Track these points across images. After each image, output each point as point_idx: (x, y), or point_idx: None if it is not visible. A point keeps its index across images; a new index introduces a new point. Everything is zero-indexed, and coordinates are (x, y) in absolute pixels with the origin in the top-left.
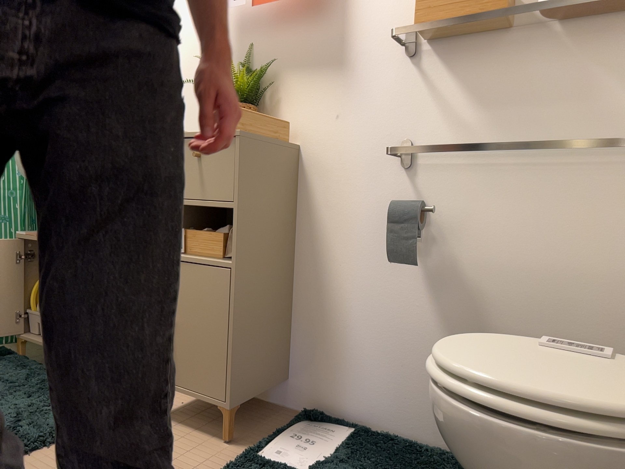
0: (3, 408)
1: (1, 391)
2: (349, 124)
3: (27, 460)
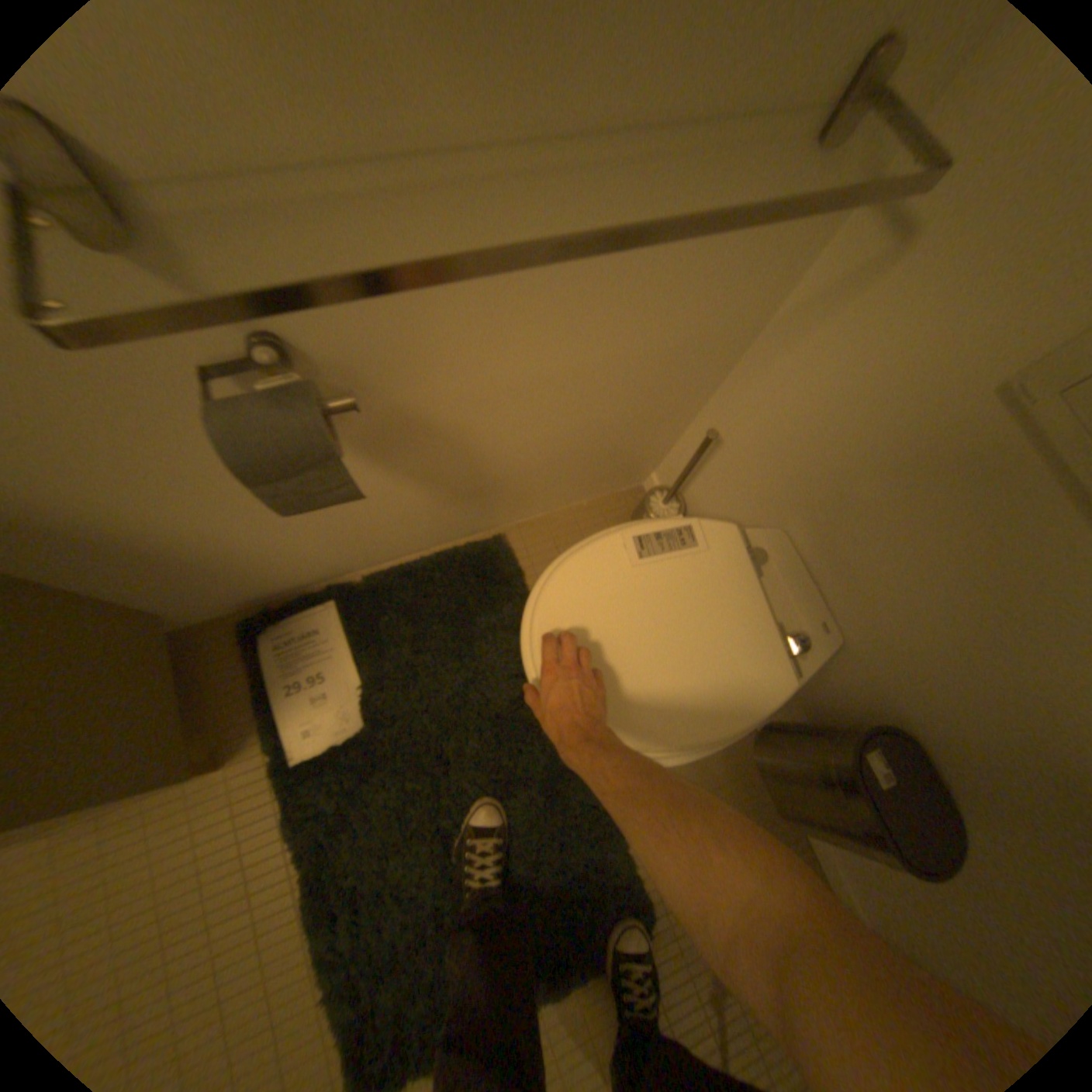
0: None
1: None
2: None
3: None
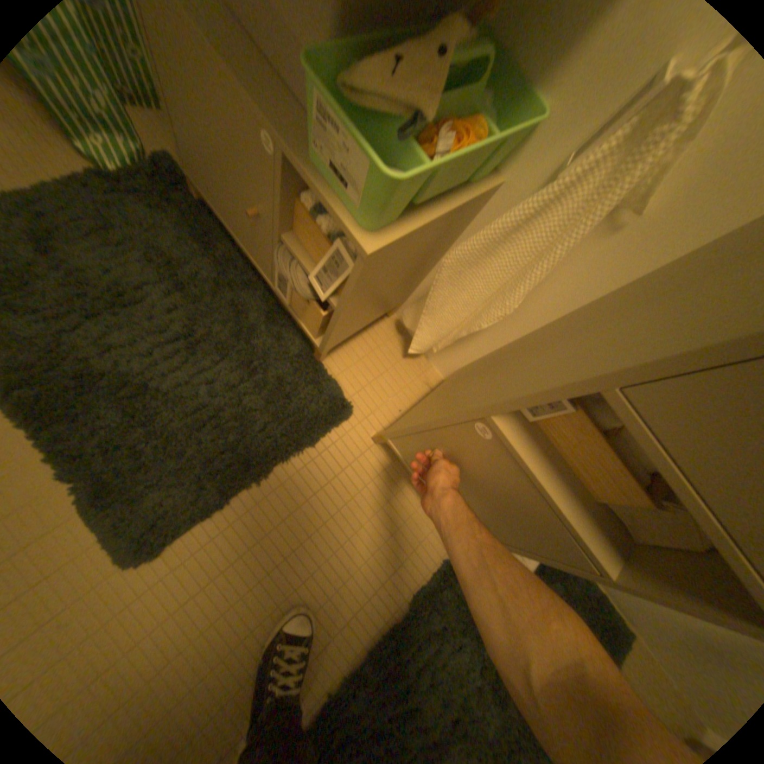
0: (196, 384)
1: (187, 332)
2: None
3: (240, 508)
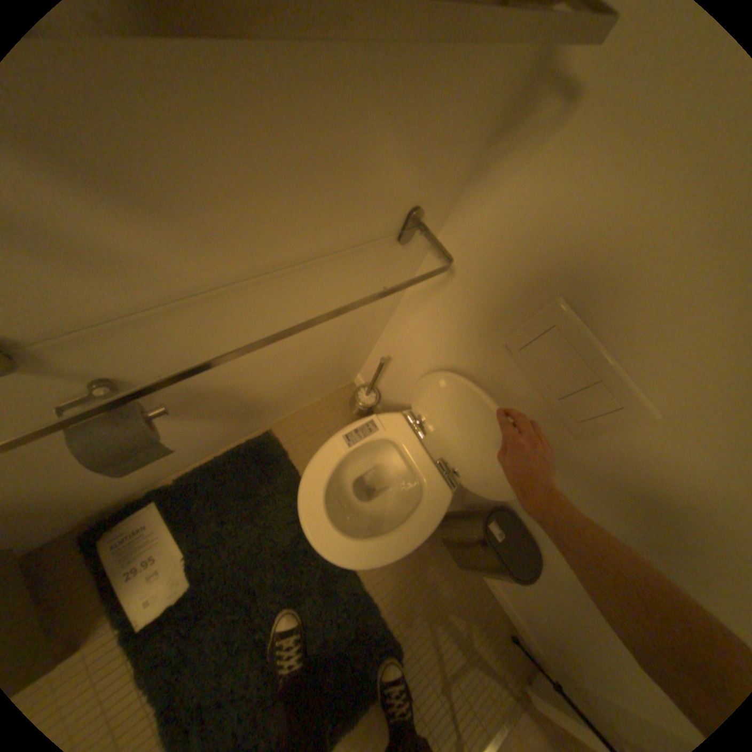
0: None
1: None
2: None
3: None
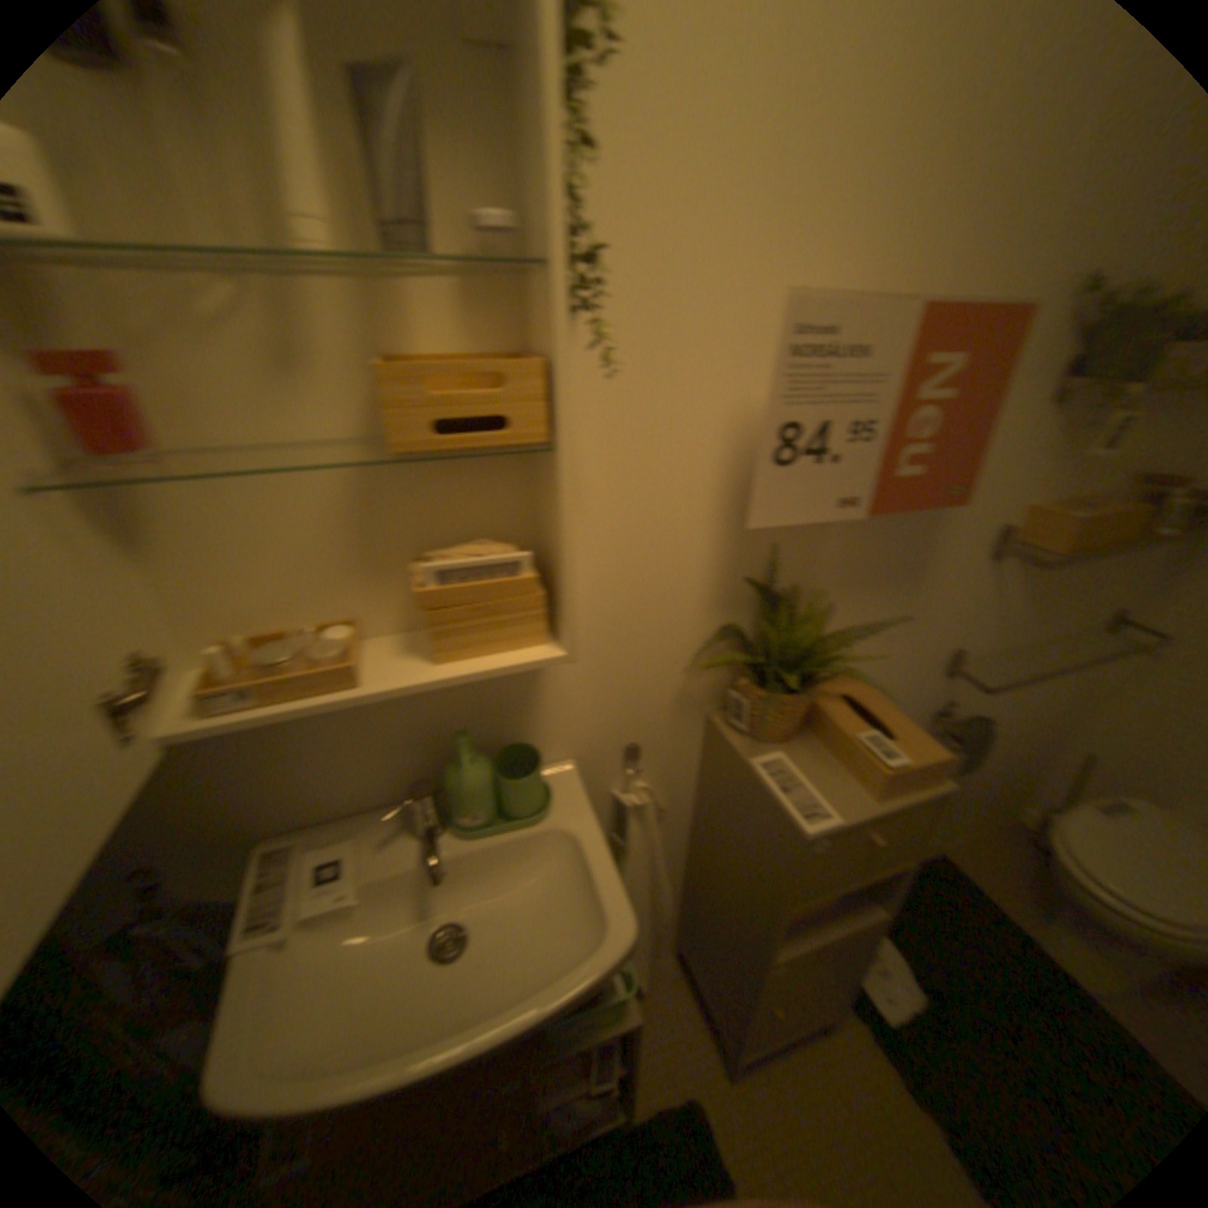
0: None
1: None
2: (904, 644)
3: None
